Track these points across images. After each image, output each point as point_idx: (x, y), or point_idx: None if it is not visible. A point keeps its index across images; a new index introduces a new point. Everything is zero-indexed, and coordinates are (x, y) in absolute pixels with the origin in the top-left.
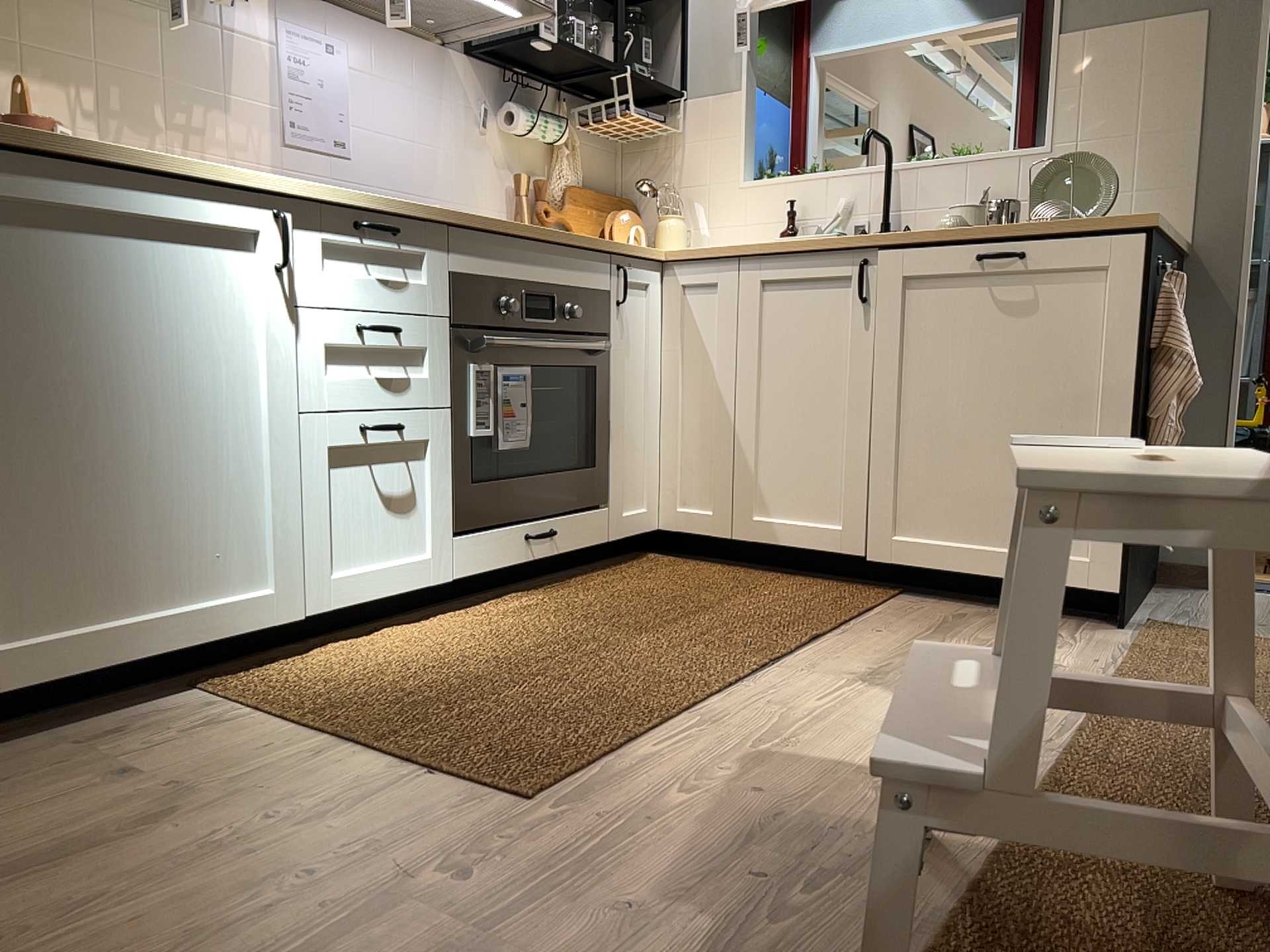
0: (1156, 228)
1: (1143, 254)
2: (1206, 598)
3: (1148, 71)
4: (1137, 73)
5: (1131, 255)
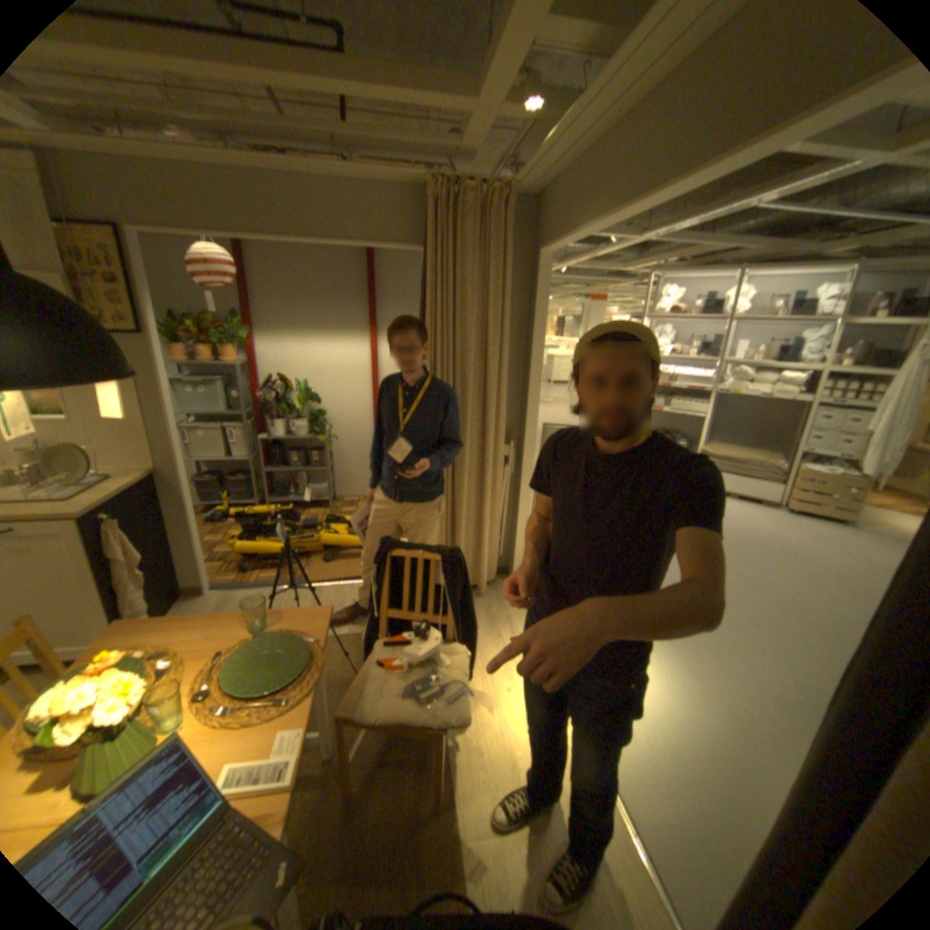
0: (87, 511)
1: (80, 527)
2: (191, 610)
3: (113, 387)
4: (108, 387)
5: (74, 528)
